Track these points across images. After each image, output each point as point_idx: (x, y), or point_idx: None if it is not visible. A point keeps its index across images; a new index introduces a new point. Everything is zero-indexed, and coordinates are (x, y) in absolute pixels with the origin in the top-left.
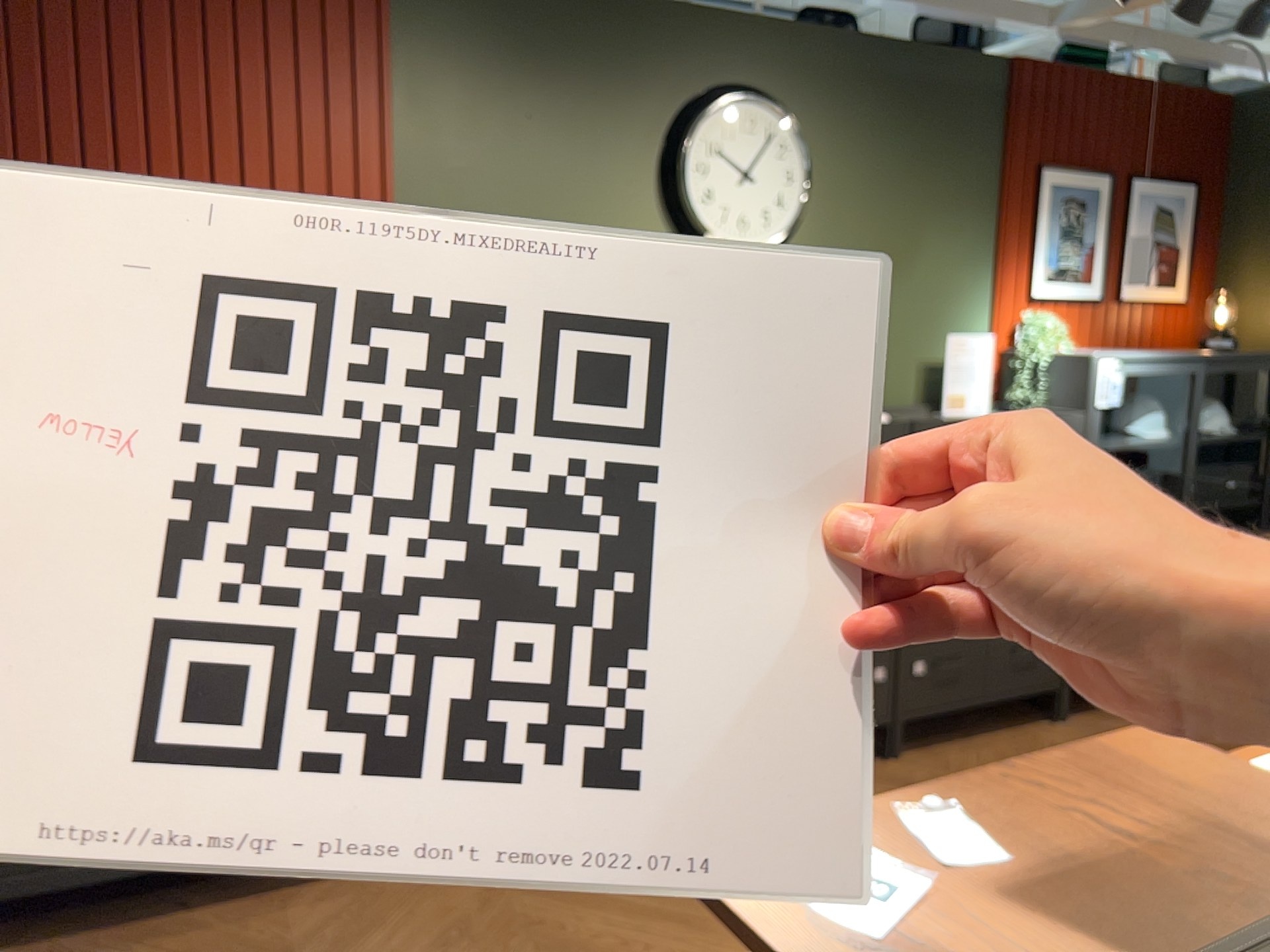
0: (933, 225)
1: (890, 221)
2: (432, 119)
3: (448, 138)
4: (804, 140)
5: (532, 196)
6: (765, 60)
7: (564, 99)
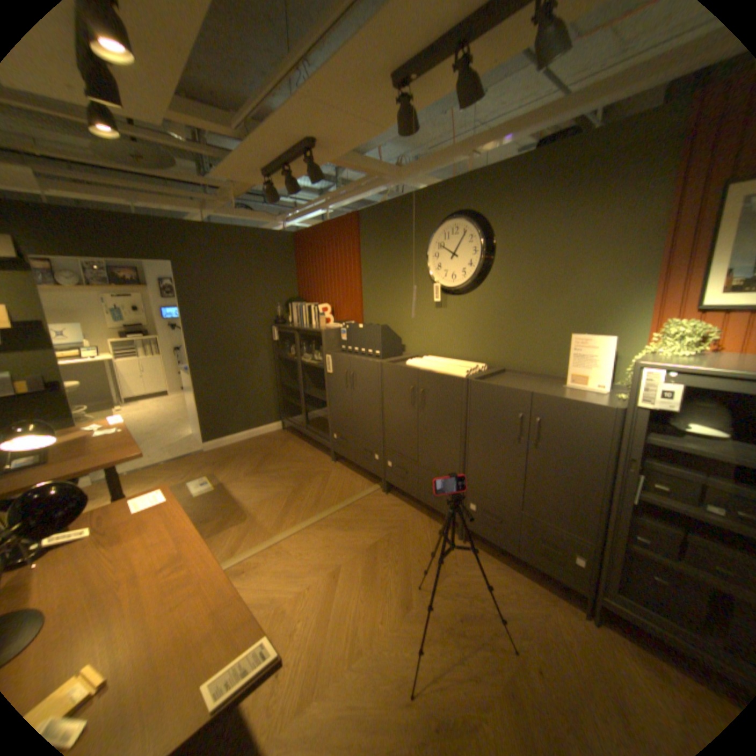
0: (588, 257)
1: (550, 261)
2: (369, 257)
3: (372, 262)
4: (478, 230)
5: (391, 276)
6: (471, 193)
7: (398, 240)
